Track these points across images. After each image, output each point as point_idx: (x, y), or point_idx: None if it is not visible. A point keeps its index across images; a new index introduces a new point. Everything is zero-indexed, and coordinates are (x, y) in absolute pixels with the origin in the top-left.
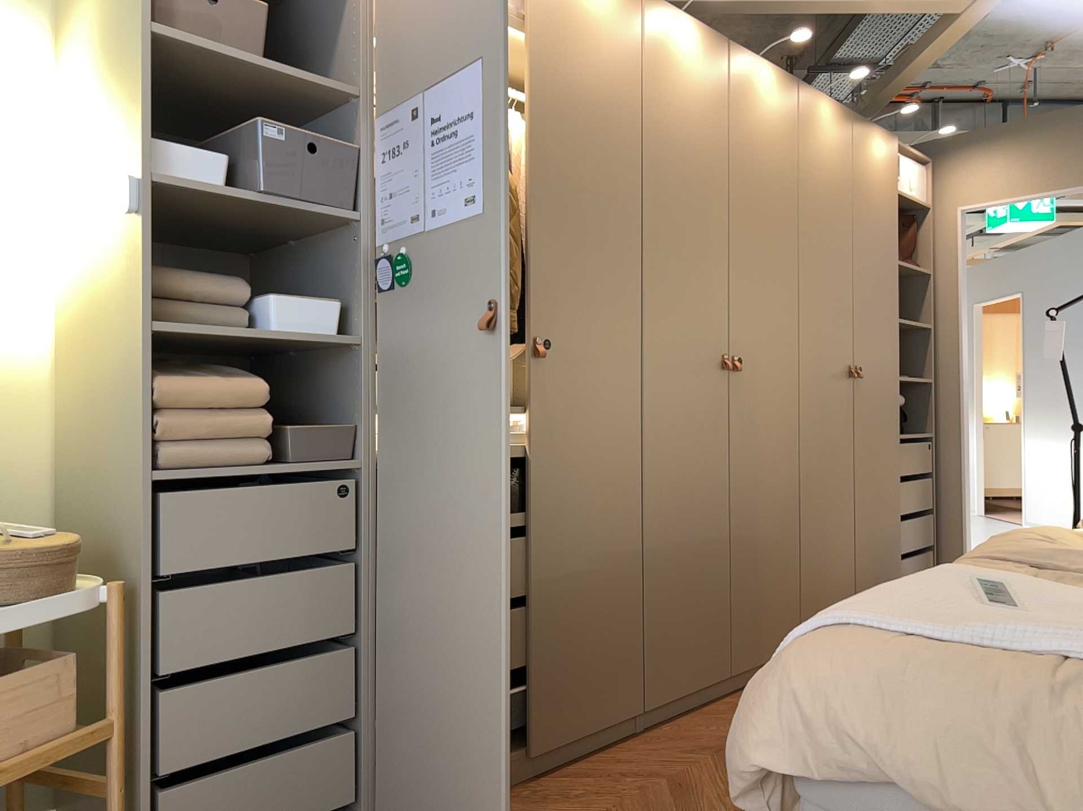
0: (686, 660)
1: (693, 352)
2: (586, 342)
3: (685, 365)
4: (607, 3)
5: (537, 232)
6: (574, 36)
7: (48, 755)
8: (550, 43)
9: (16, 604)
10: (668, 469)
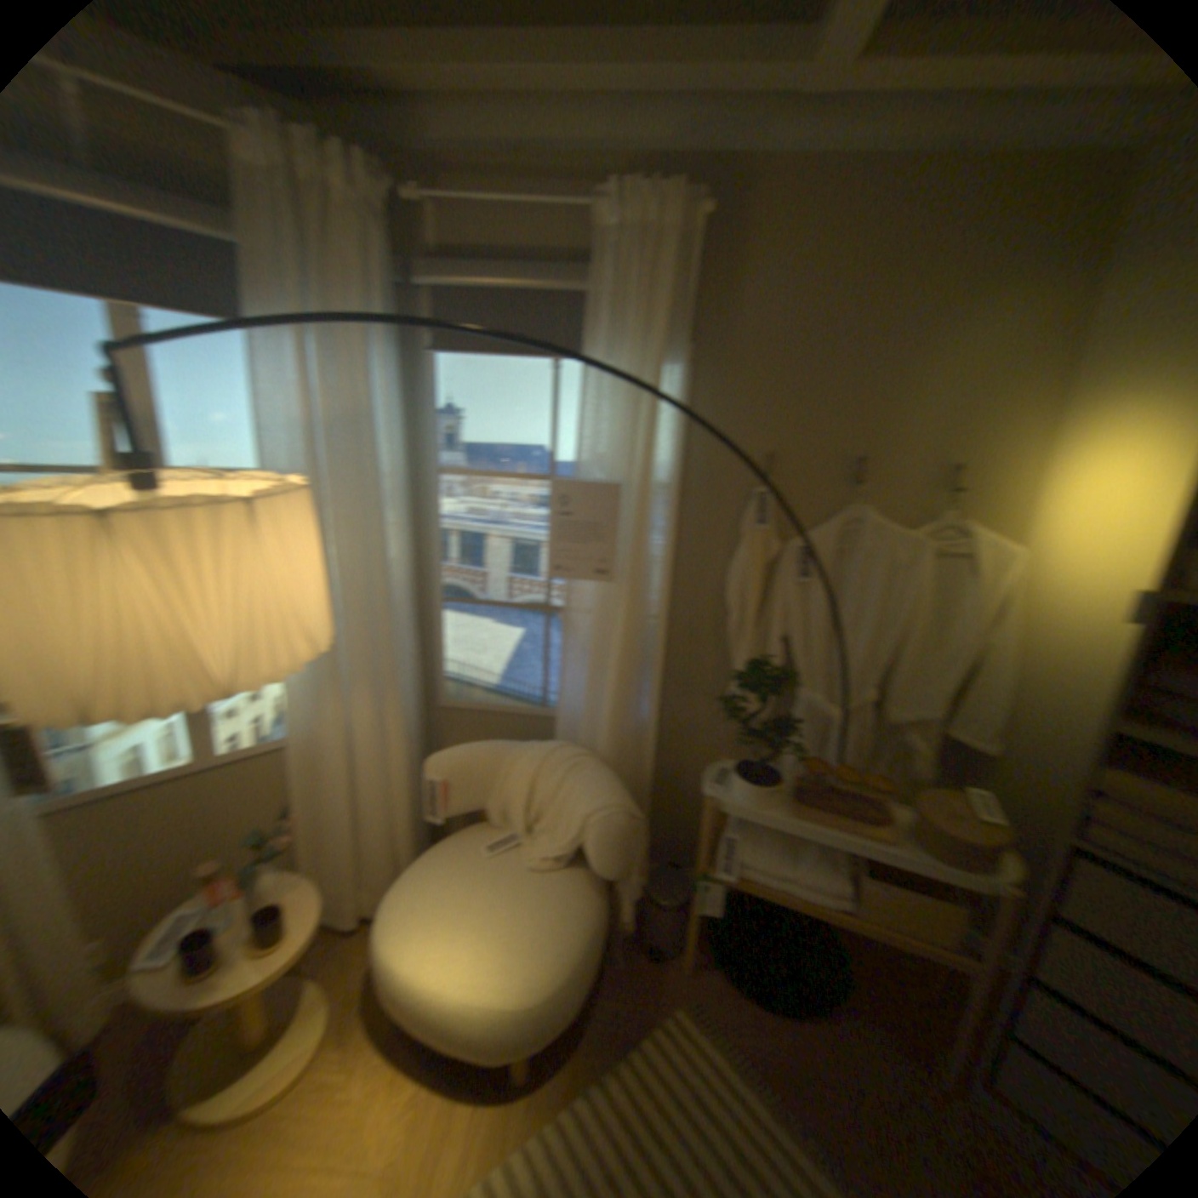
0: None
1: None
2: None
3: None
4: None
5: None
6: None
7: (939, 957)
8: None
9: (949, 863)
10: None
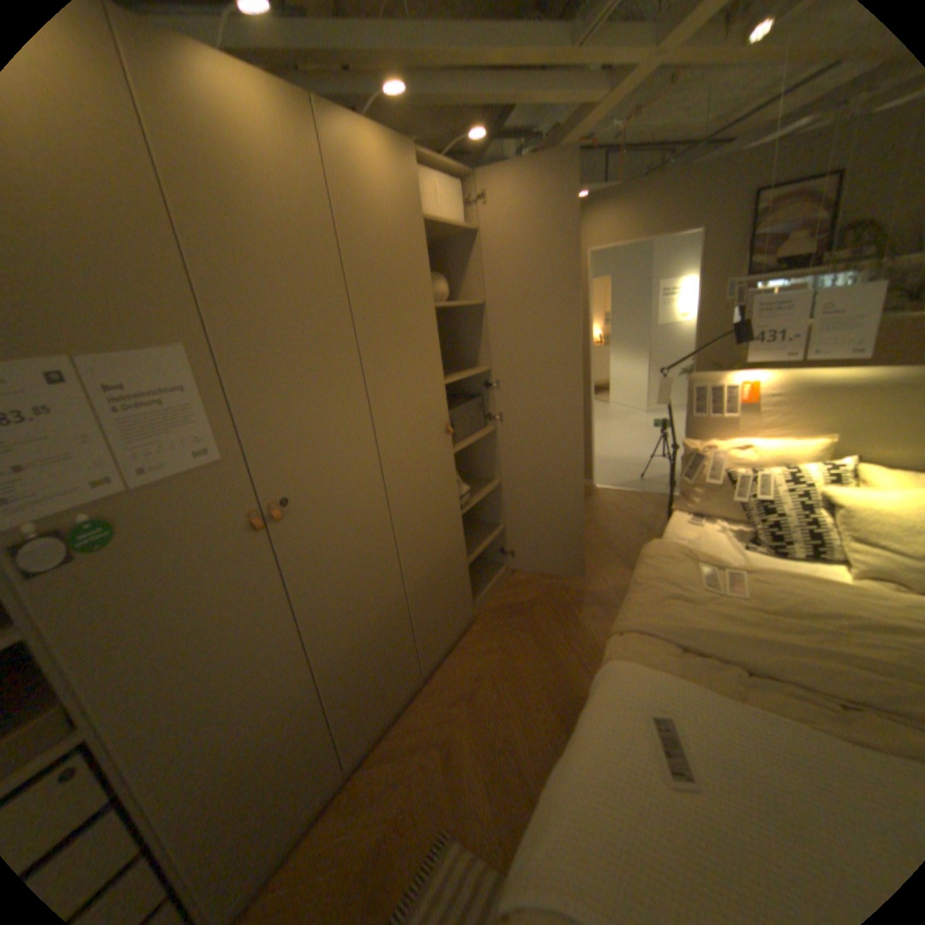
0: (450, 623)
1: (427, 431)
2: (332, 475)
3: (422, 445)
4: (279, 118)
5: (254, 403)
6: (243, 168)
7: None
8: (210, 183)
9: None
10: (420, 524)
